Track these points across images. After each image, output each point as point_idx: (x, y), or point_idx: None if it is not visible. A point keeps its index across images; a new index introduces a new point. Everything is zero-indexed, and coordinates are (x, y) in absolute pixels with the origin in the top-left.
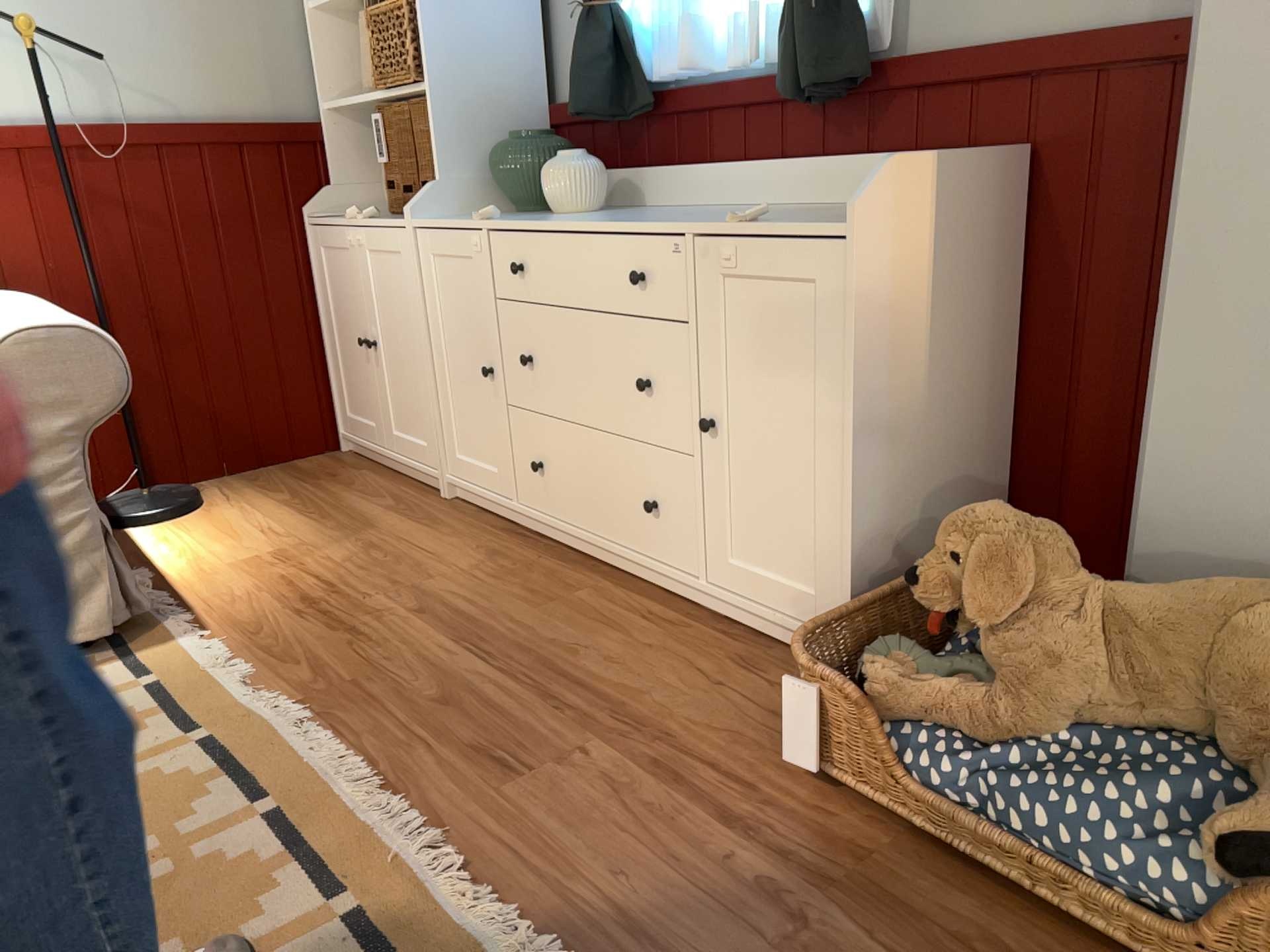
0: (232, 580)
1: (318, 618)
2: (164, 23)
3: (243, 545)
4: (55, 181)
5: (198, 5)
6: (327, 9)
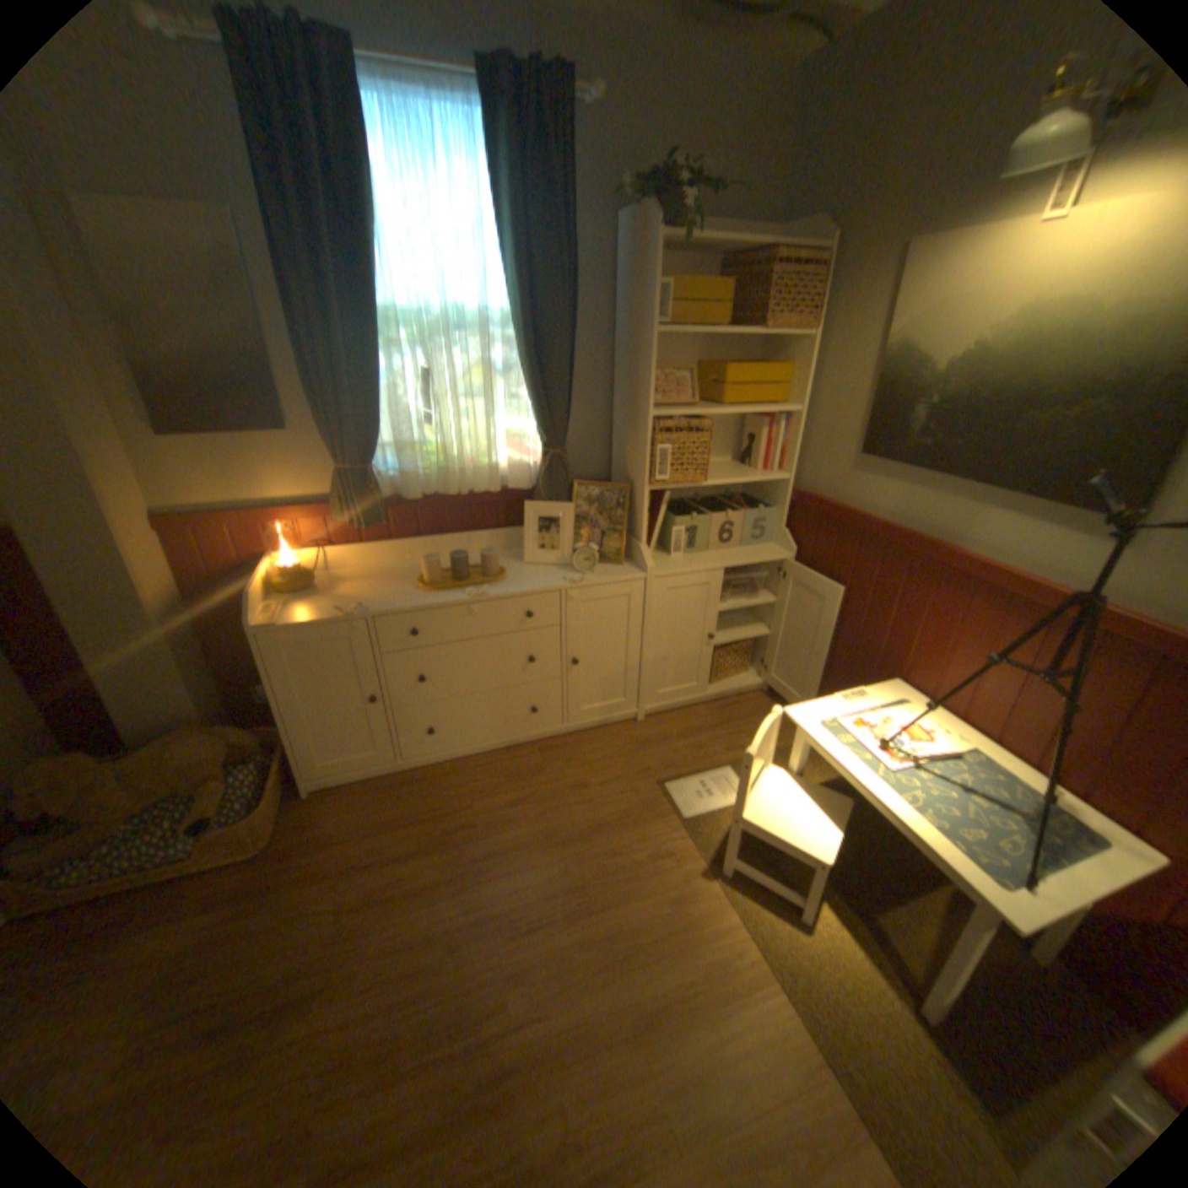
0: None
1: None
2: None
3: None
4: None
5: None
6: None
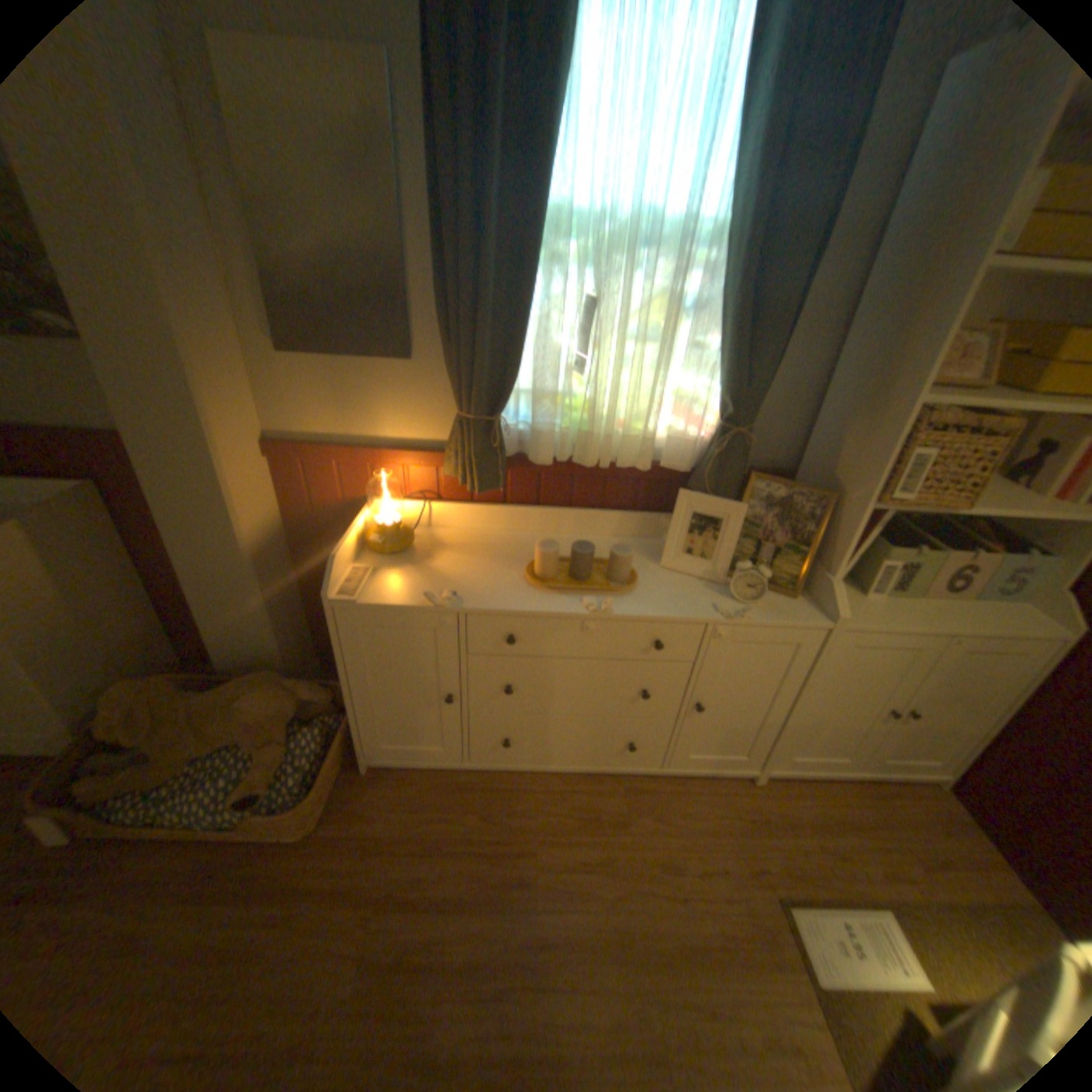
0: None
1: None
2: None
3: None
4: None
5: None
6: None
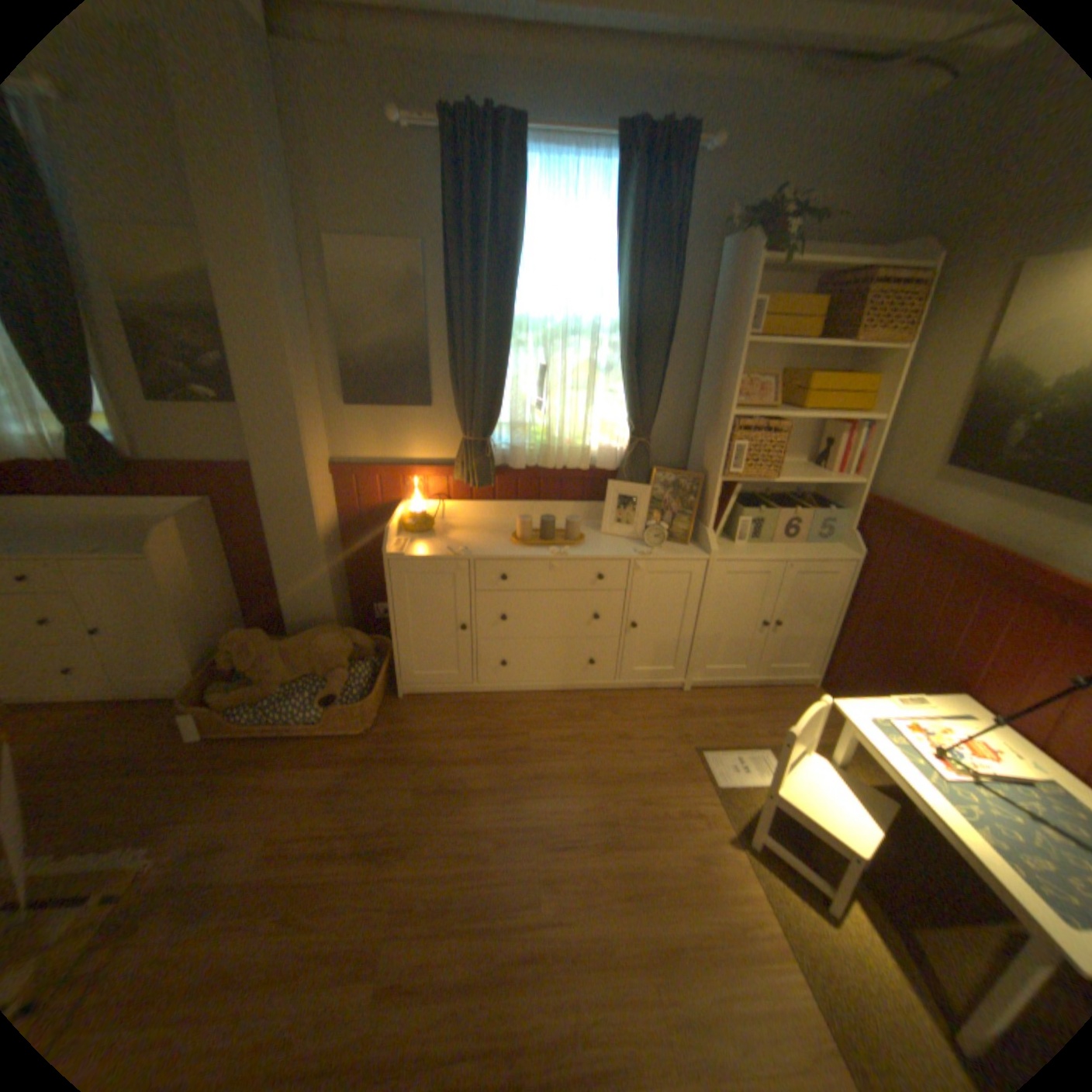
0: None
1: None
2: None
3: None
4: None
5: None
6: None
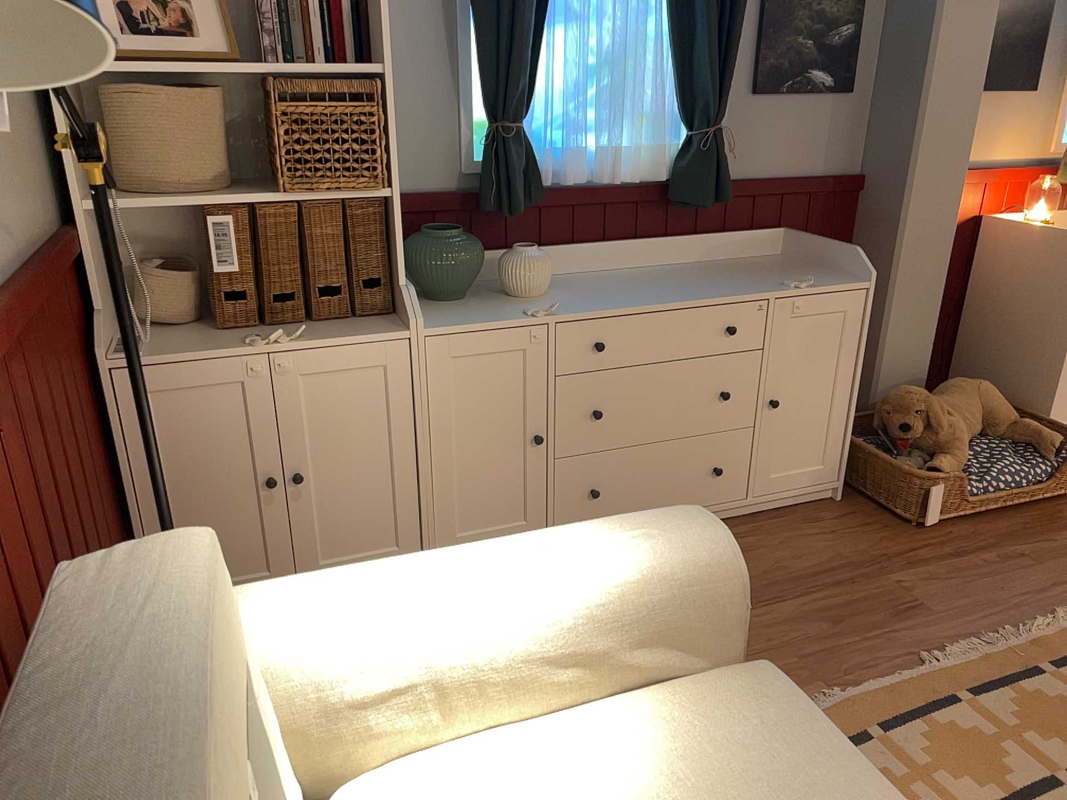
0: None
1: None
2: None
3: None
4: None
5: None
6: None
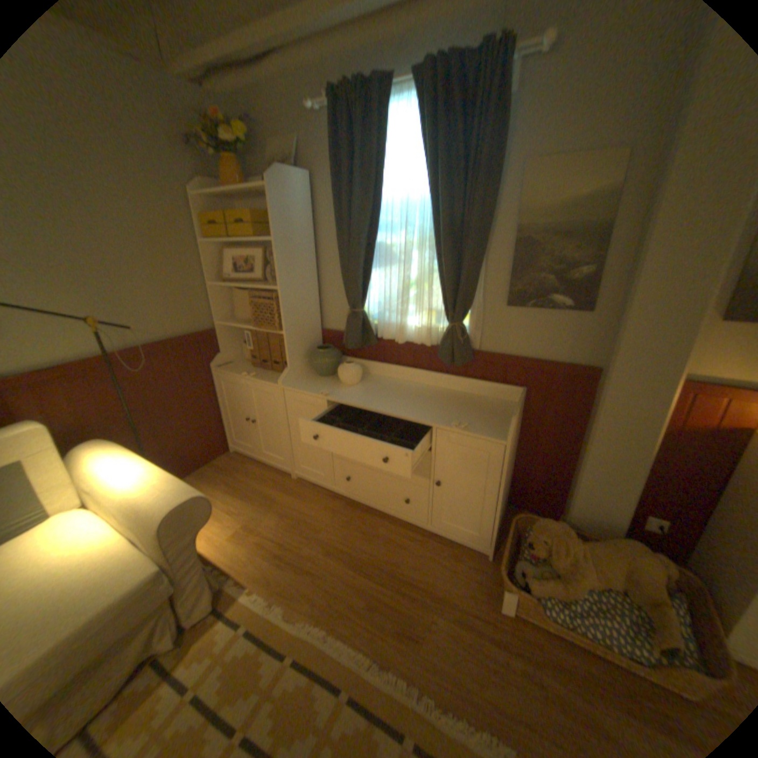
0: (233, 551)
1: (288, 568)
2: (144, 297)
3: (224, 525)
4: (99, 378)
5: (159, 287)
6: (214, 281)
